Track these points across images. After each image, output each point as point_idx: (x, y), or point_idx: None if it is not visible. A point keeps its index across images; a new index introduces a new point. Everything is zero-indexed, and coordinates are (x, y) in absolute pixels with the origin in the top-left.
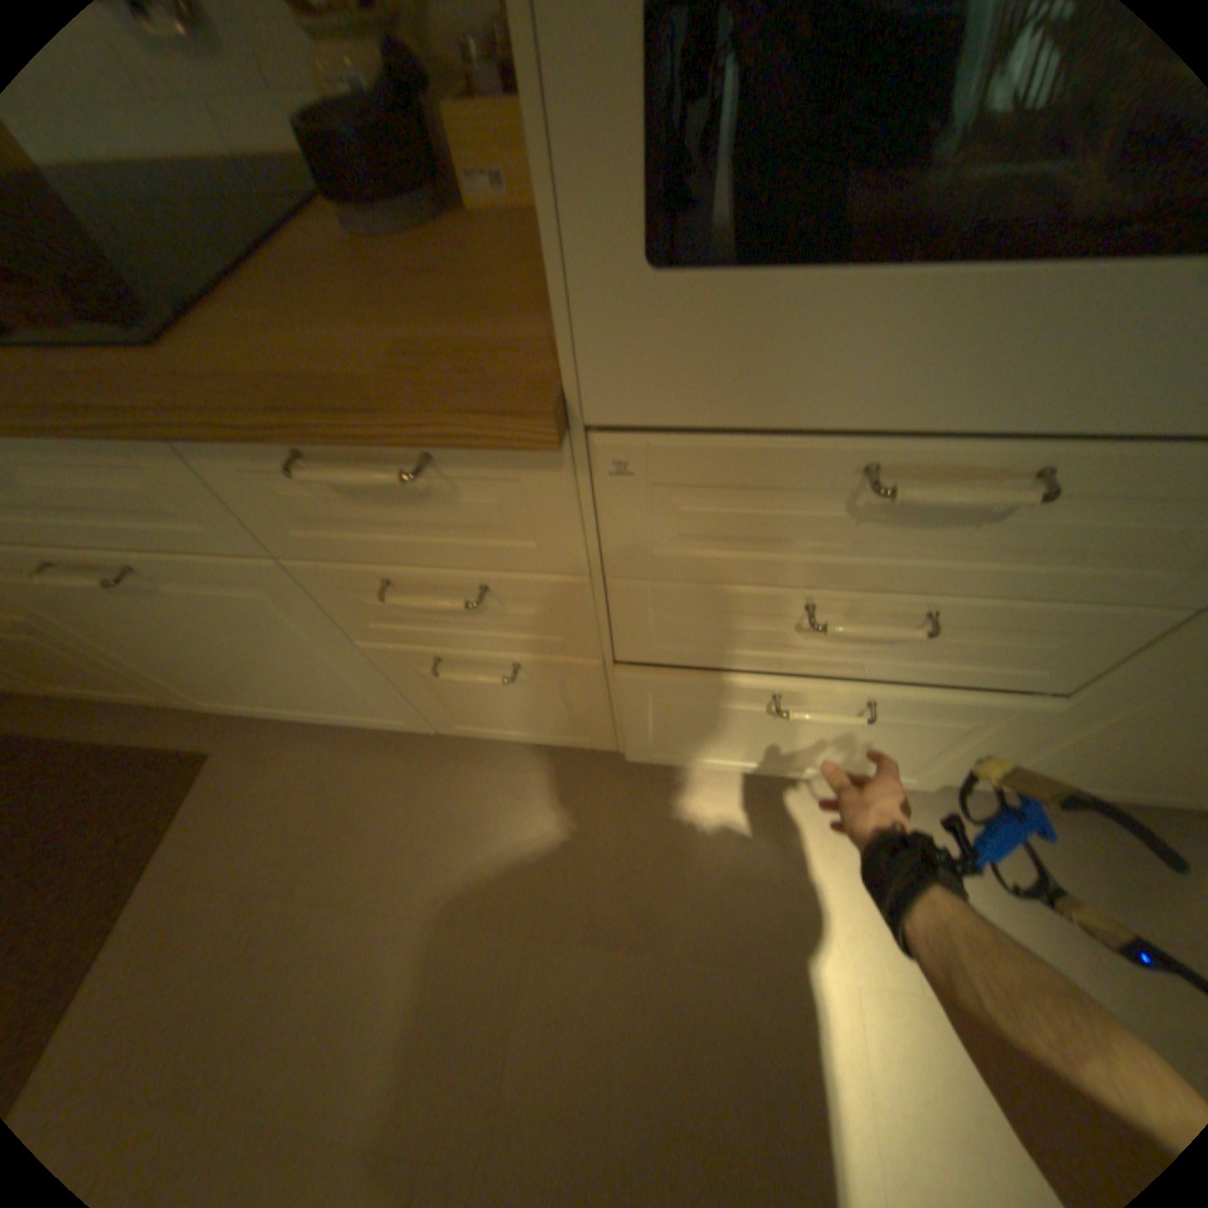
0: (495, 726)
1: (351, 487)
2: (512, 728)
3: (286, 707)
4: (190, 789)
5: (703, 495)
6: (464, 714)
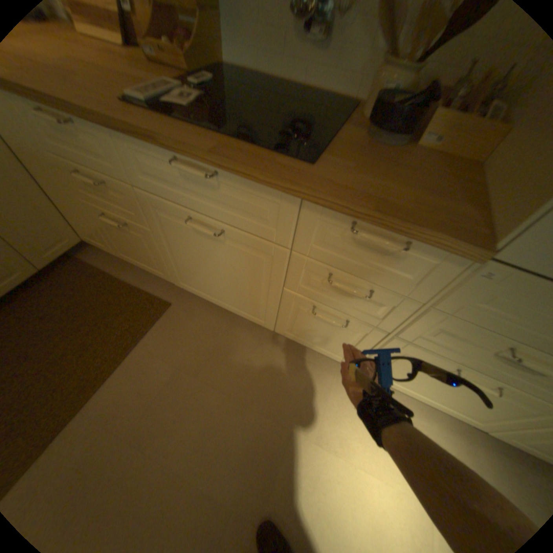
0: (305, 339)
1: (363, 242)
2: (311, 343)
3: (219, 299)
4: (162, 317)
5: (513, 296)
6: (297, 330)
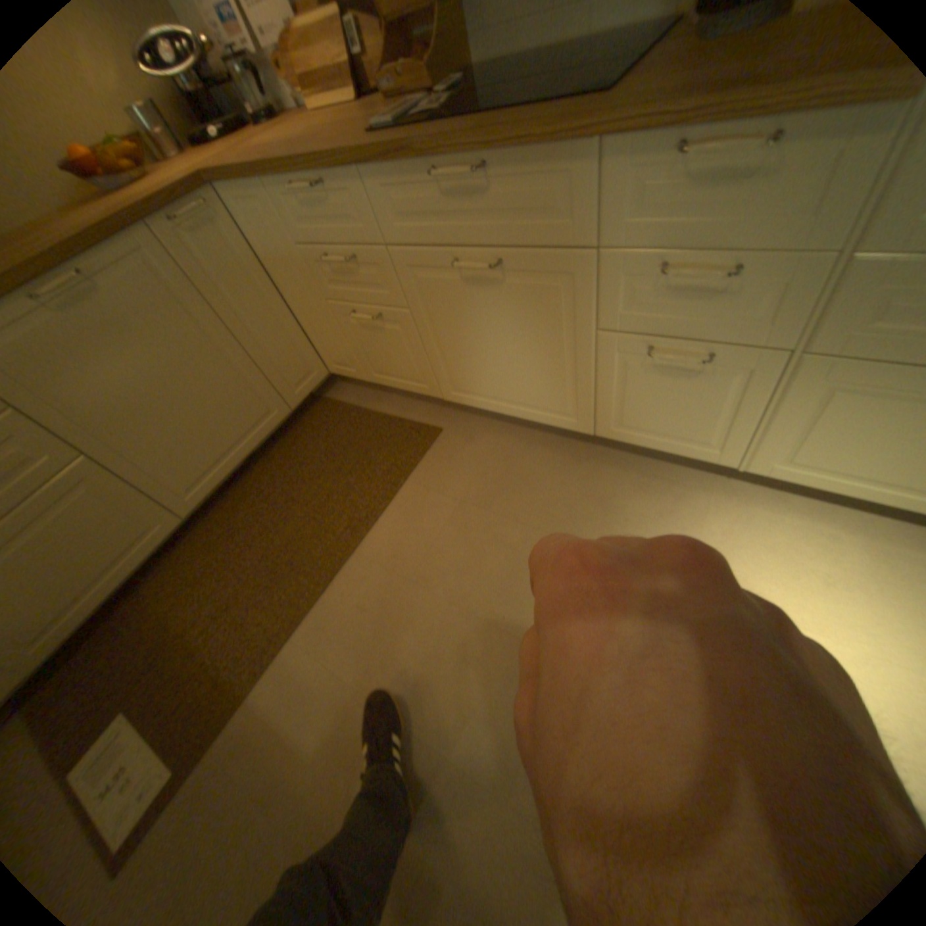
0: (648, 431)
1: (703, 174)
2: (659, 436)
3: (506, 401)
4: (433, 446)
5: None
6: (631, 416)
